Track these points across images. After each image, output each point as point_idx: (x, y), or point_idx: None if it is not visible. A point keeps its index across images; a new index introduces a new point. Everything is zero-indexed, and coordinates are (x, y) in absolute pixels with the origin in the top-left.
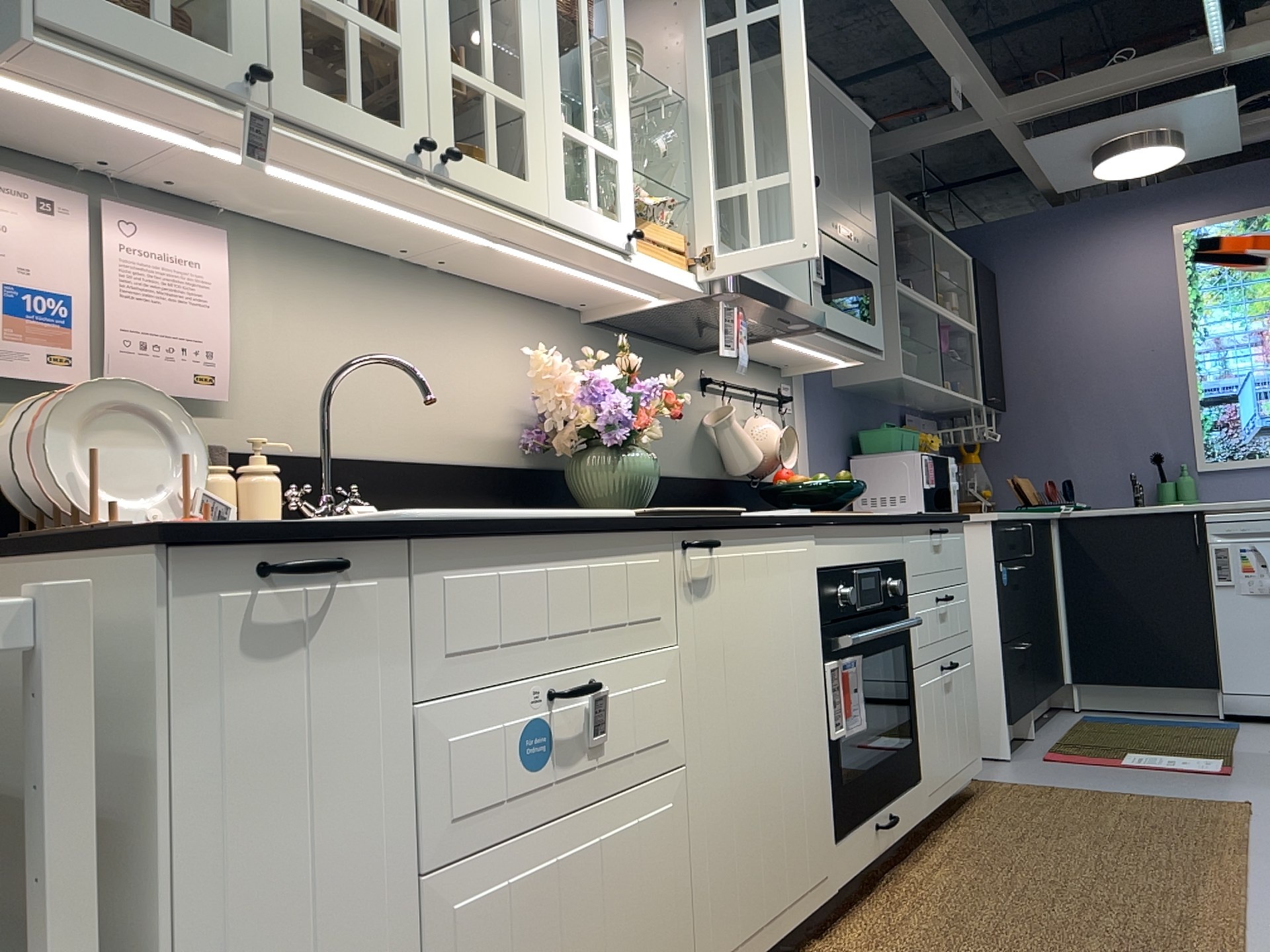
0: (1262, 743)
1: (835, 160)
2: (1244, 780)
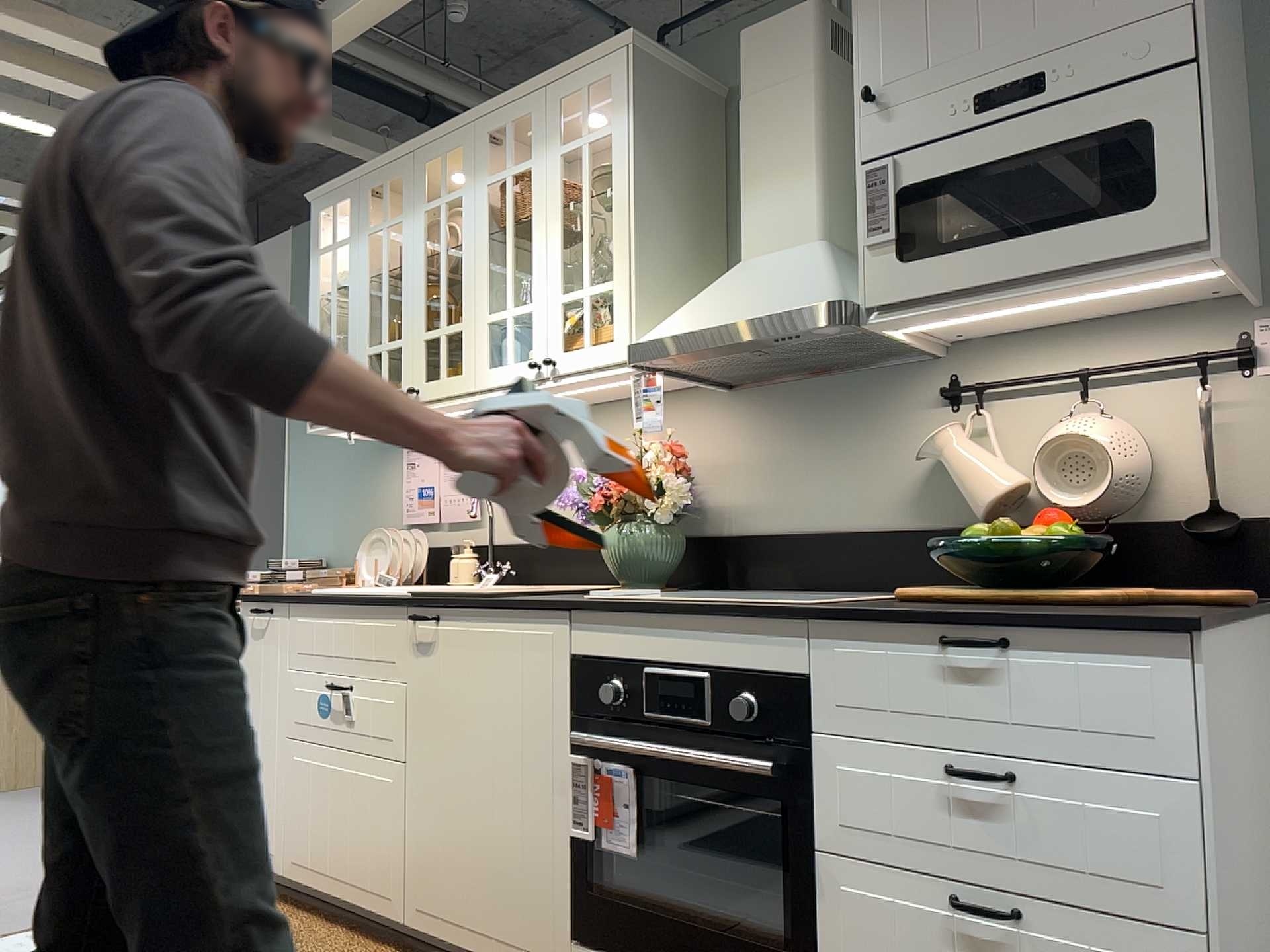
0: None
1: None
2: None
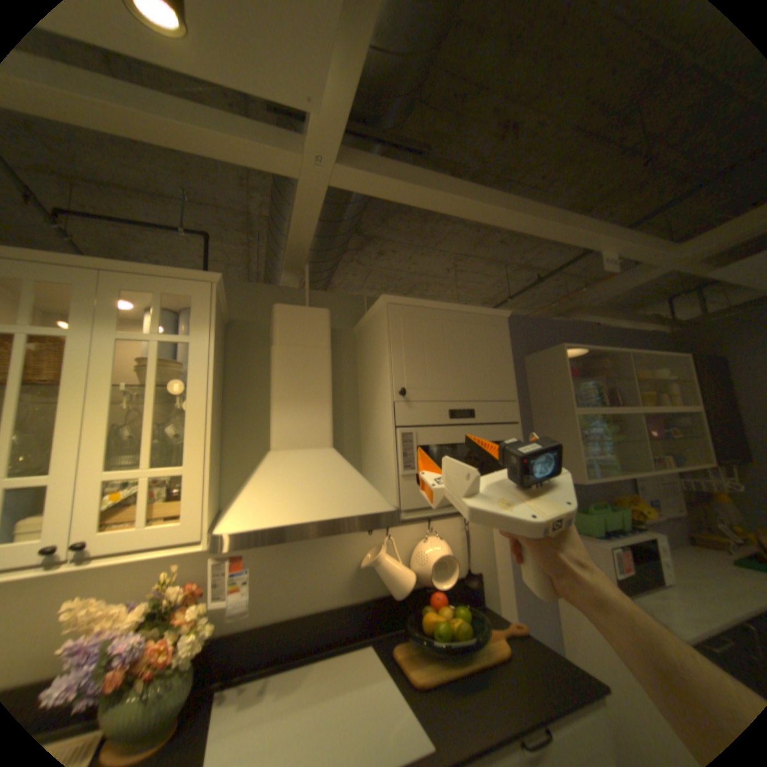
0: None
1: (443, 359)
2: None
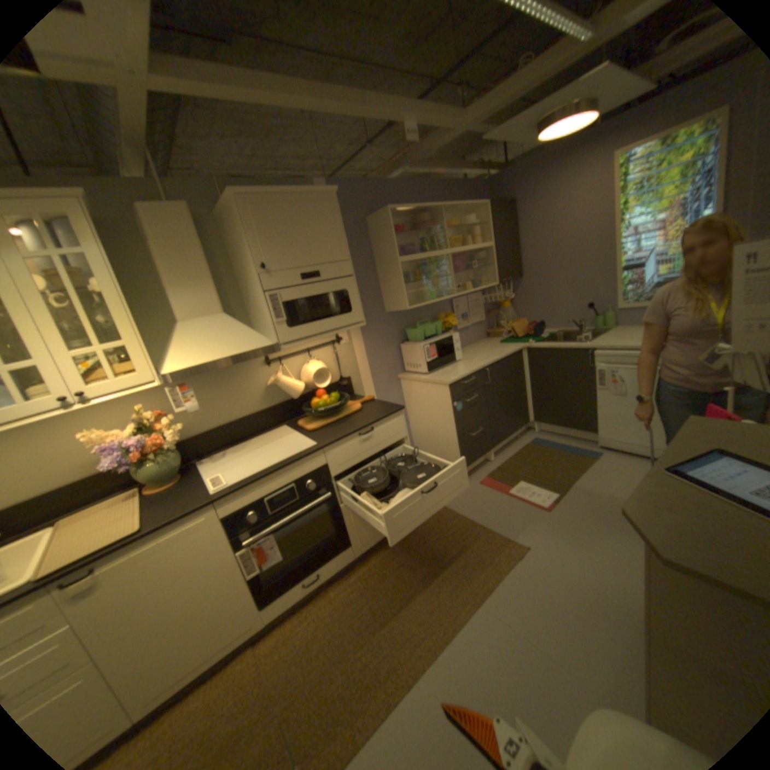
0: (596, 479)
1: (289, 236)
2: (550, 522)
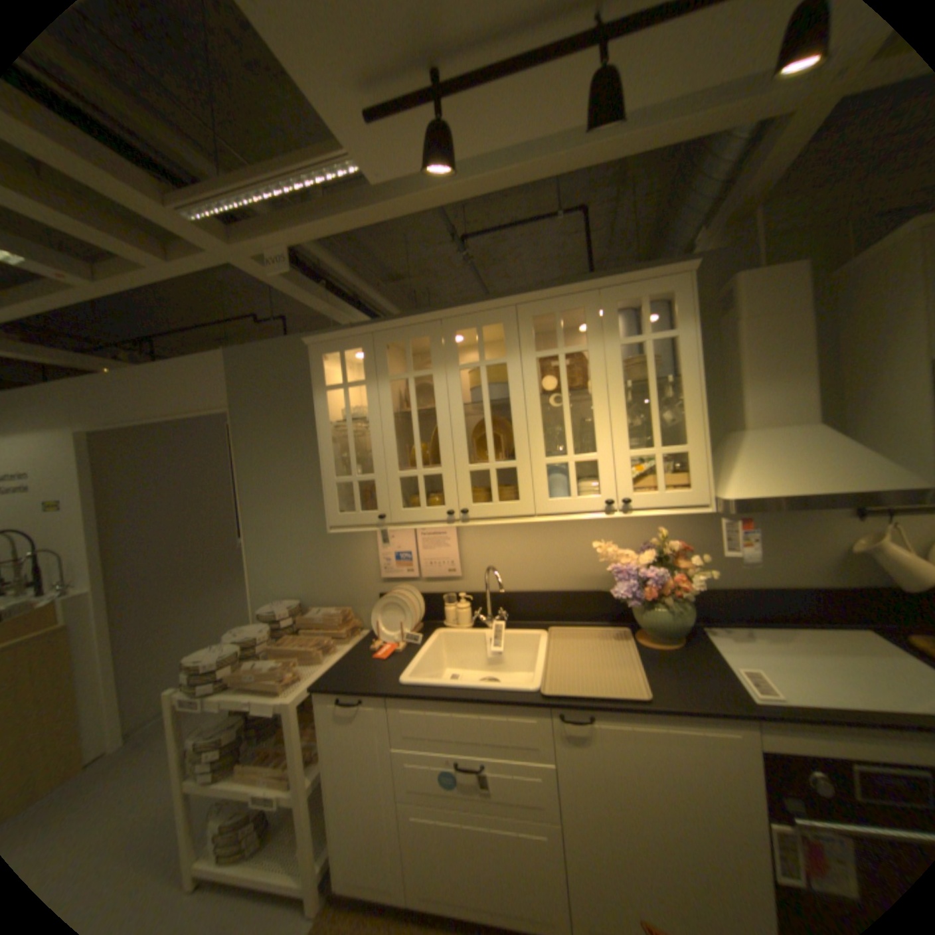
0: None
1: None
2: None
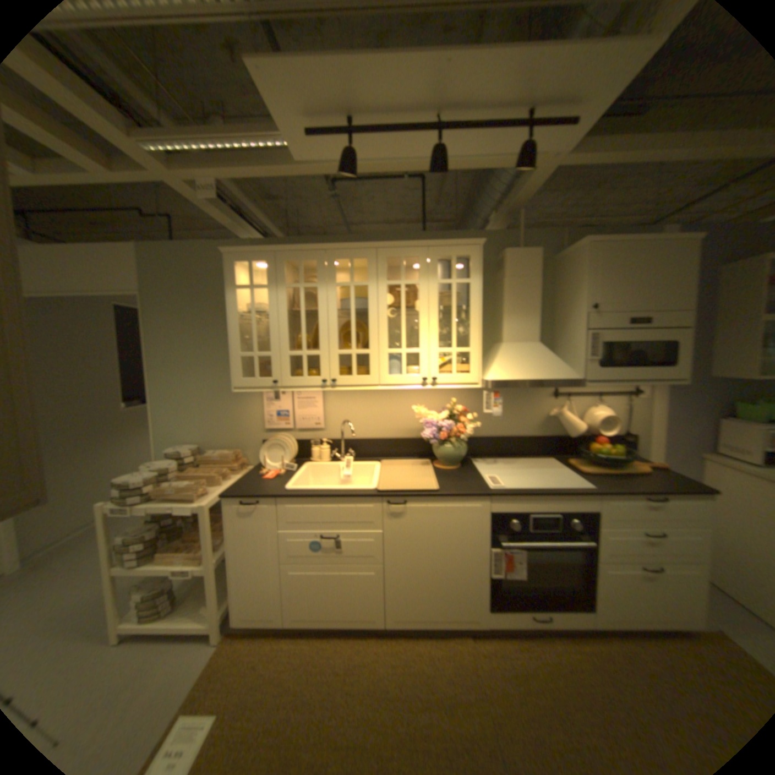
0: None
1: (631, 280)
2: None
